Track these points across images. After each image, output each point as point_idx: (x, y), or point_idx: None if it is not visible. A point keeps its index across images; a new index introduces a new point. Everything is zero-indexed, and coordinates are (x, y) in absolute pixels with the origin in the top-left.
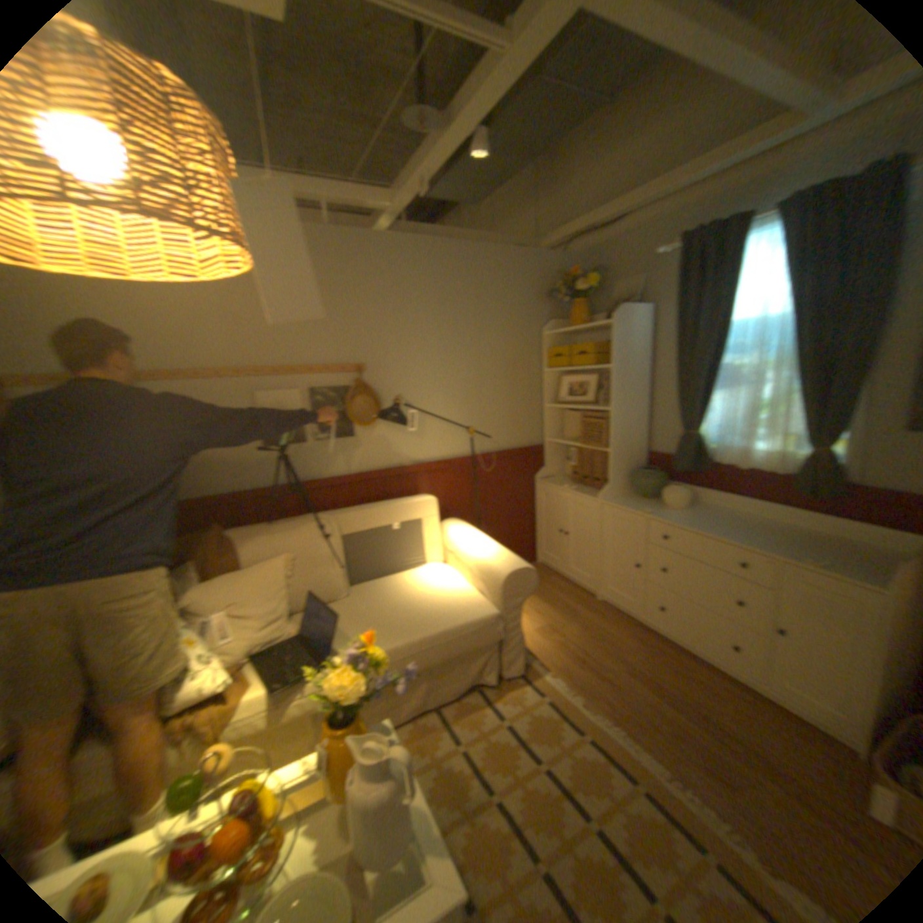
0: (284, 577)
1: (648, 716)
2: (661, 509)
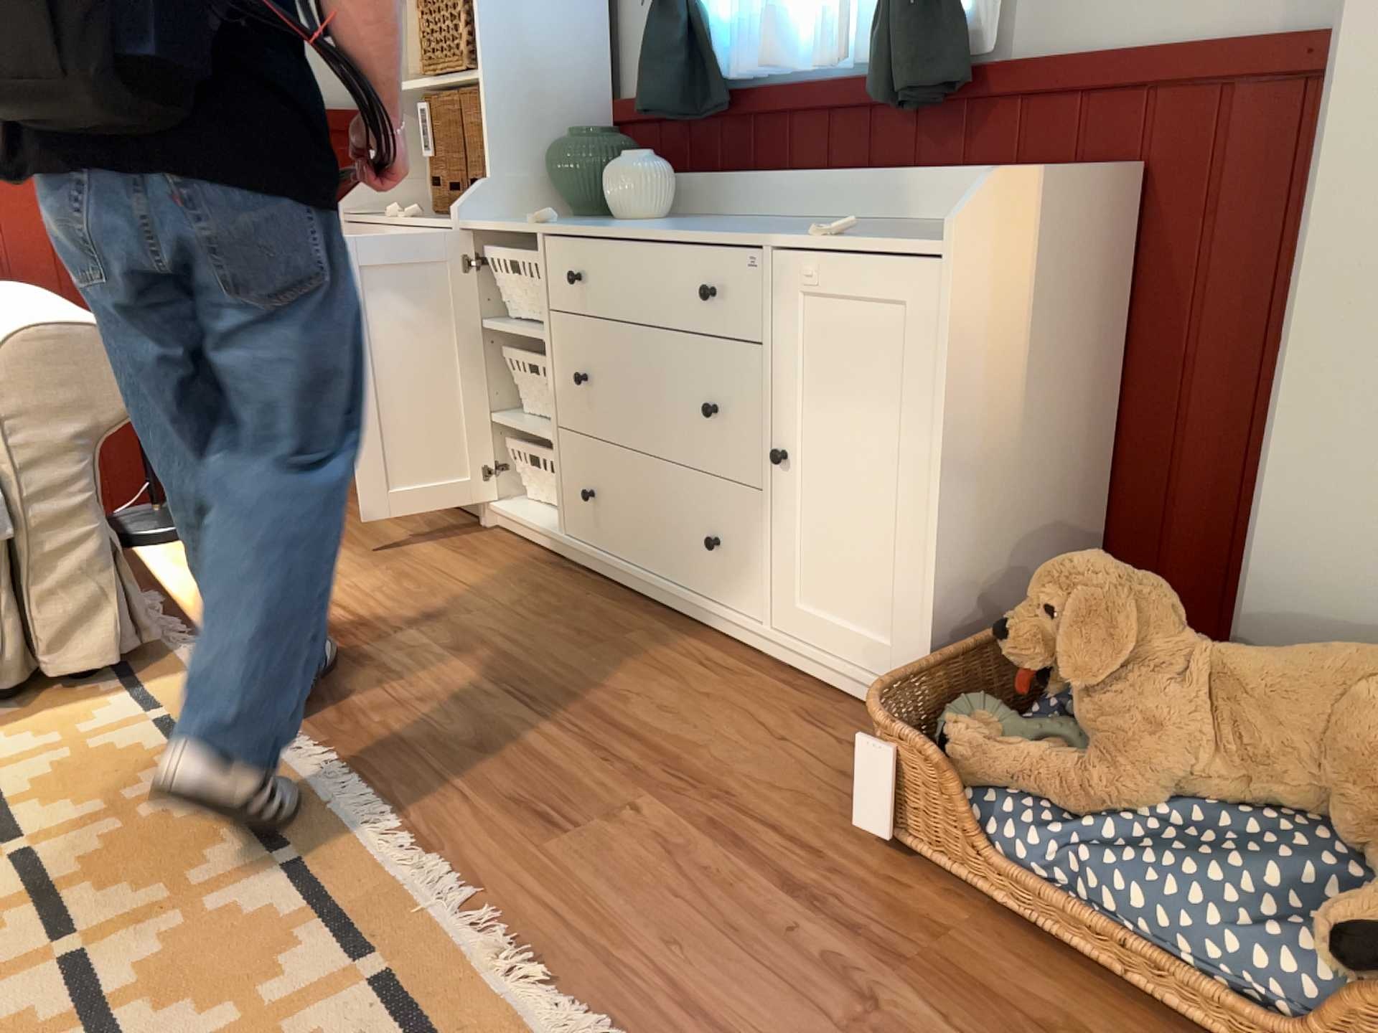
0: None
1: (436, 718)
2: (594, 222)
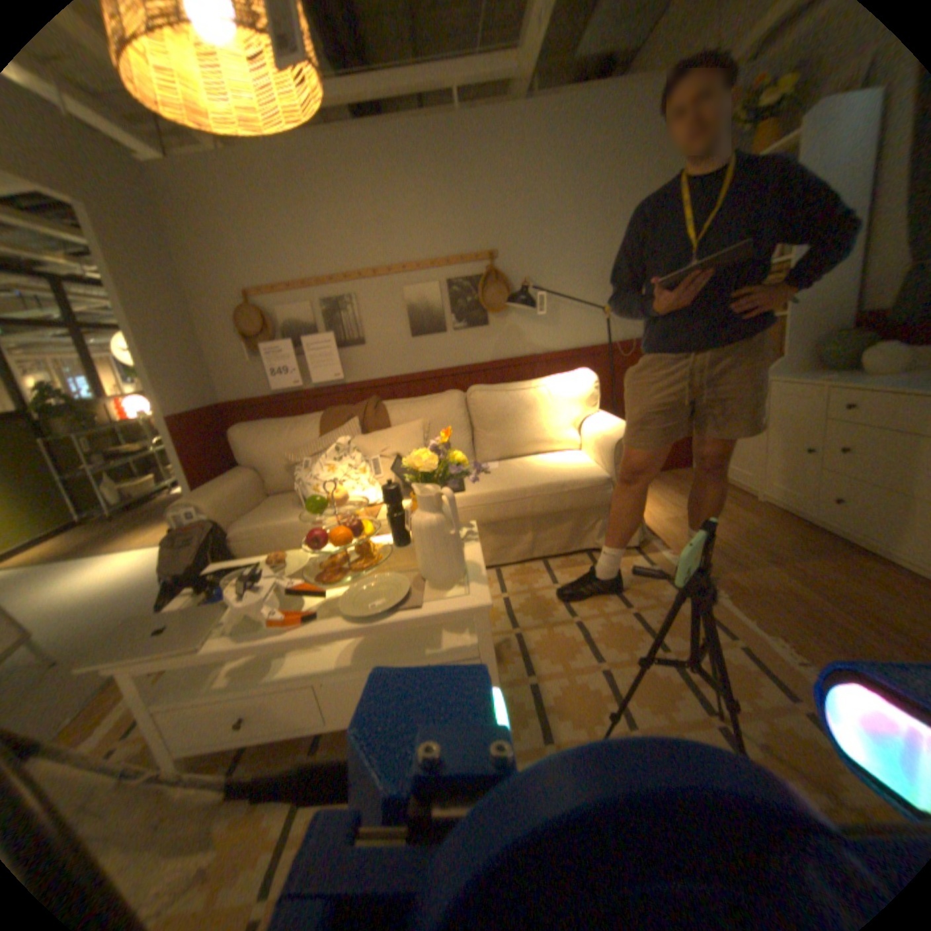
0: (421, 434)
1: (781, 597)
2: (857, 376)
